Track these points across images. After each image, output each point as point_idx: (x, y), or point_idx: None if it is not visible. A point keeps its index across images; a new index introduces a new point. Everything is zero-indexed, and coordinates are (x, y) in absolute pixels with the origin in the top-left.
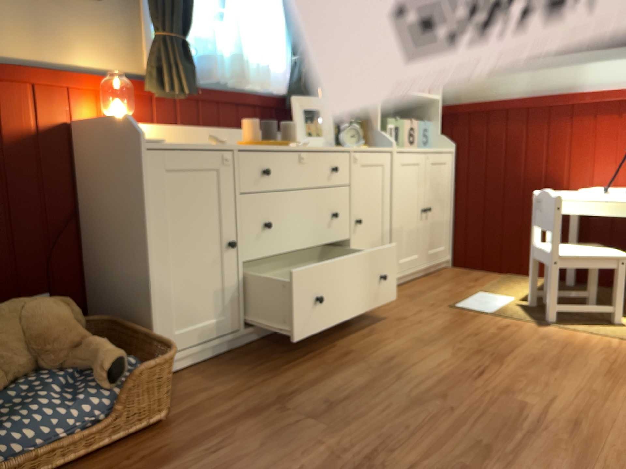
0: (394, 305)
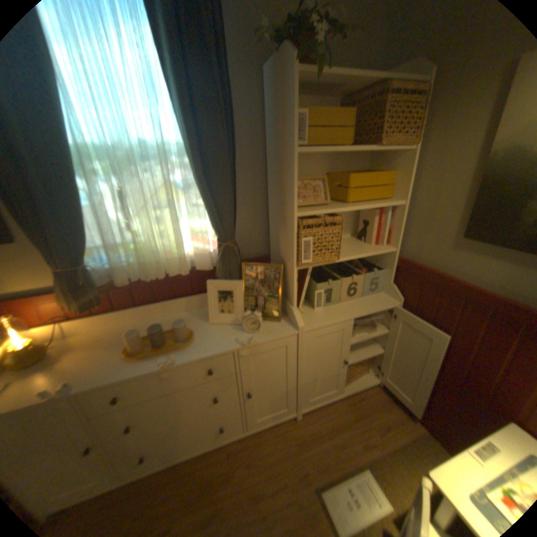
0: (275, 460)
